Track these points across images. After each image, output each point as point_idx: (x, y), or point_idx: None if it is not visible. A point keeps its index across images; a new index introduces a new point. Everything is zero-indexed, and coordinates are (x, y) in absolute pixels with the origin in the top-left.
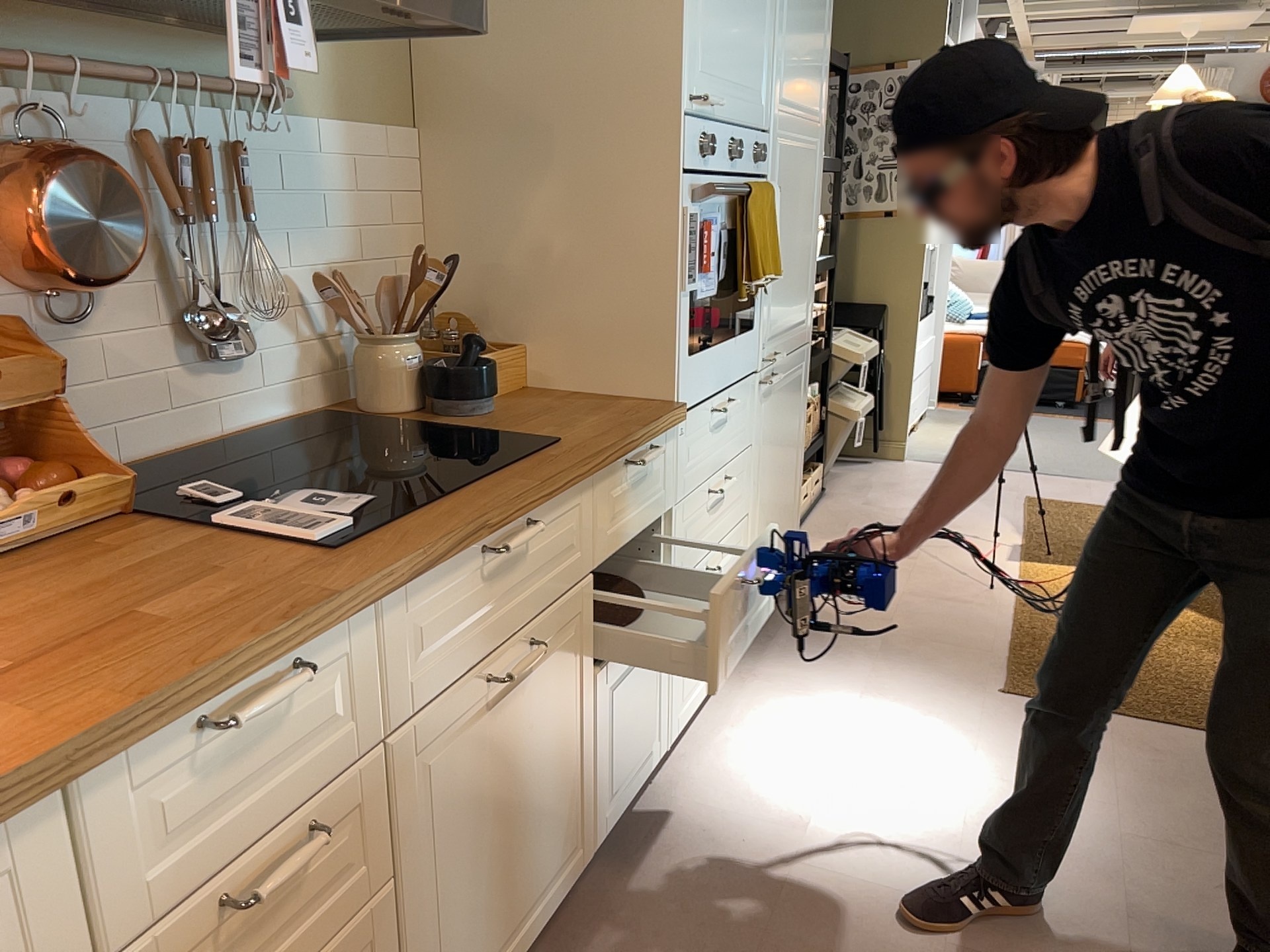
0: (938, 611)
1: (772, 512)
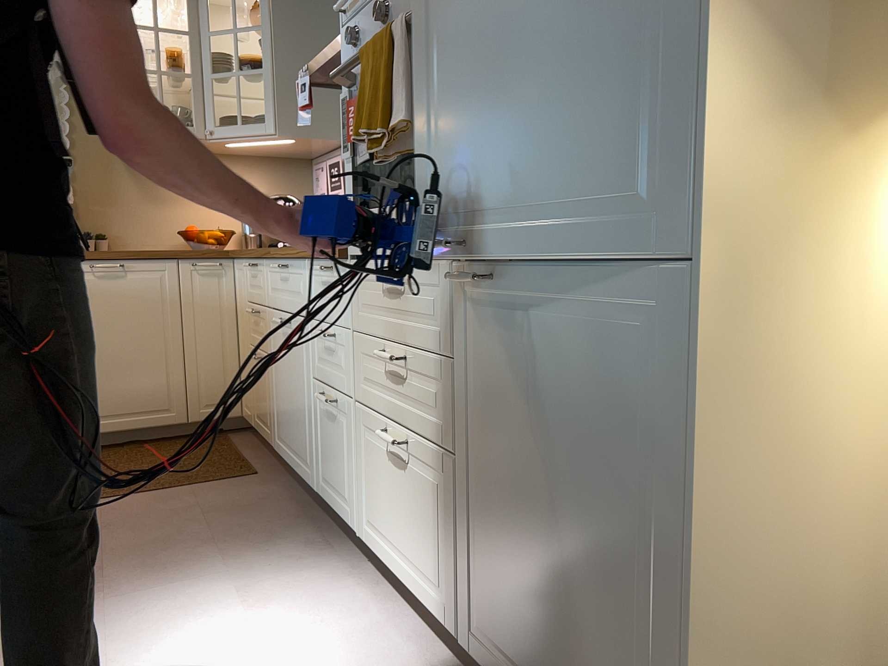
0: None
1: (531, 546)
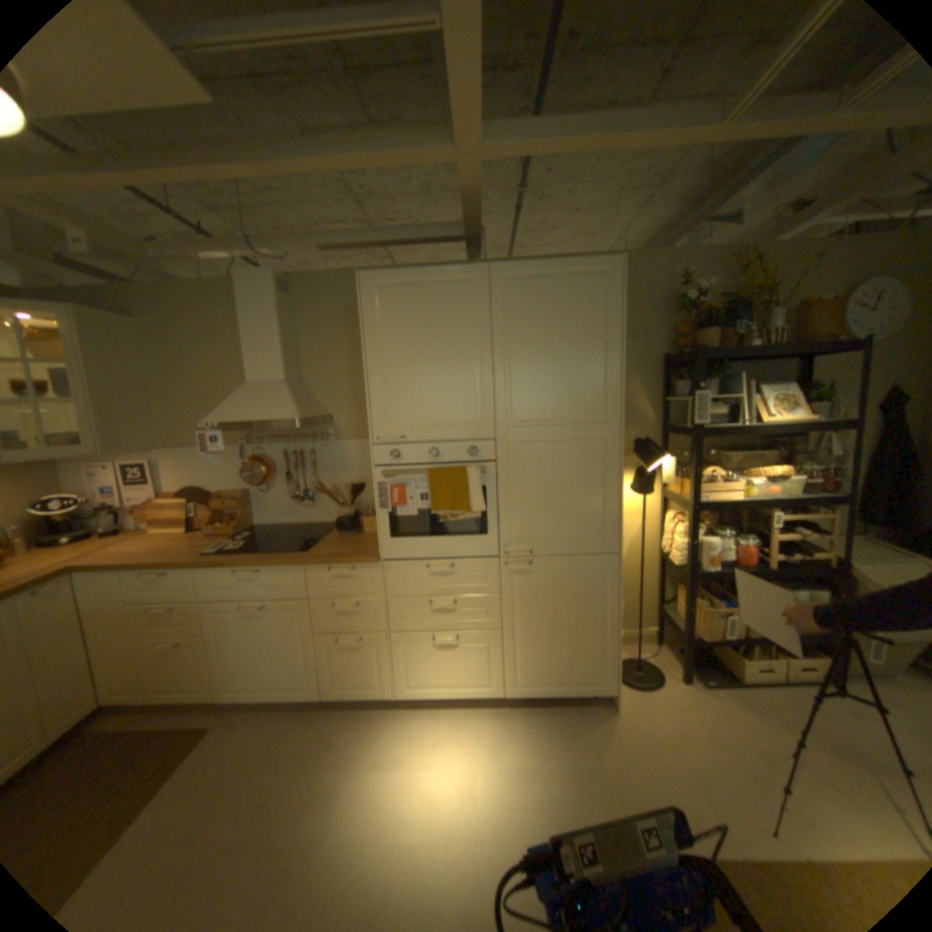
0: (681, 801)
1: (549, 642)
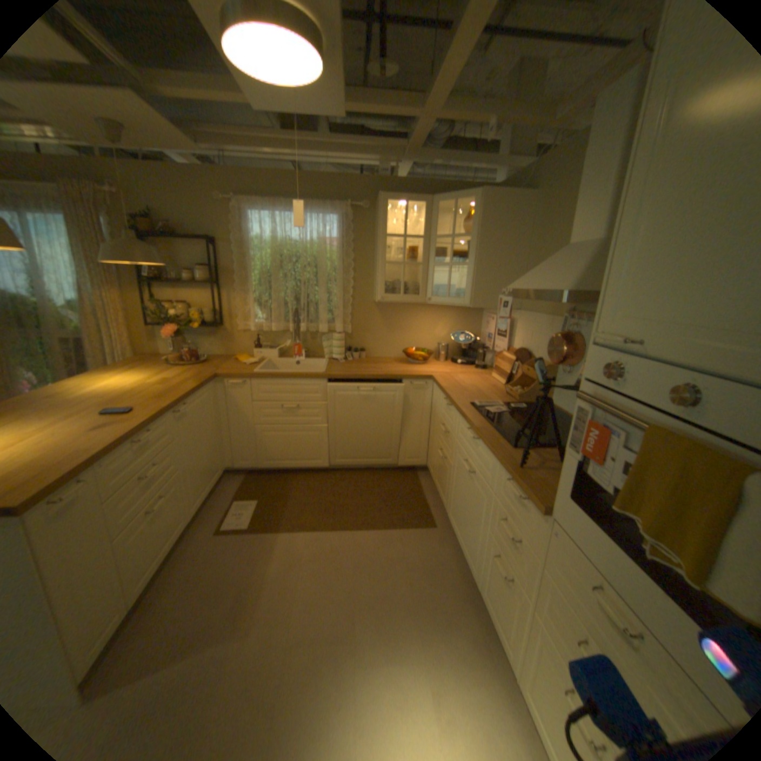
0: None
1: None
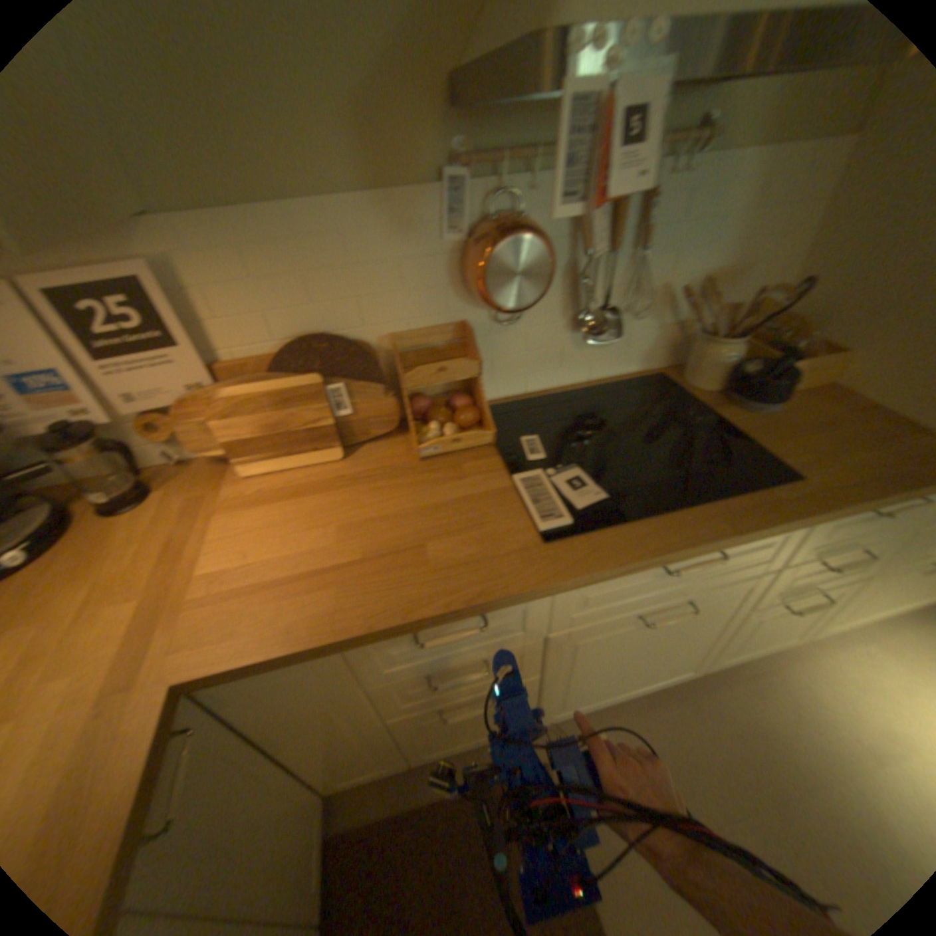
0: None
1: None
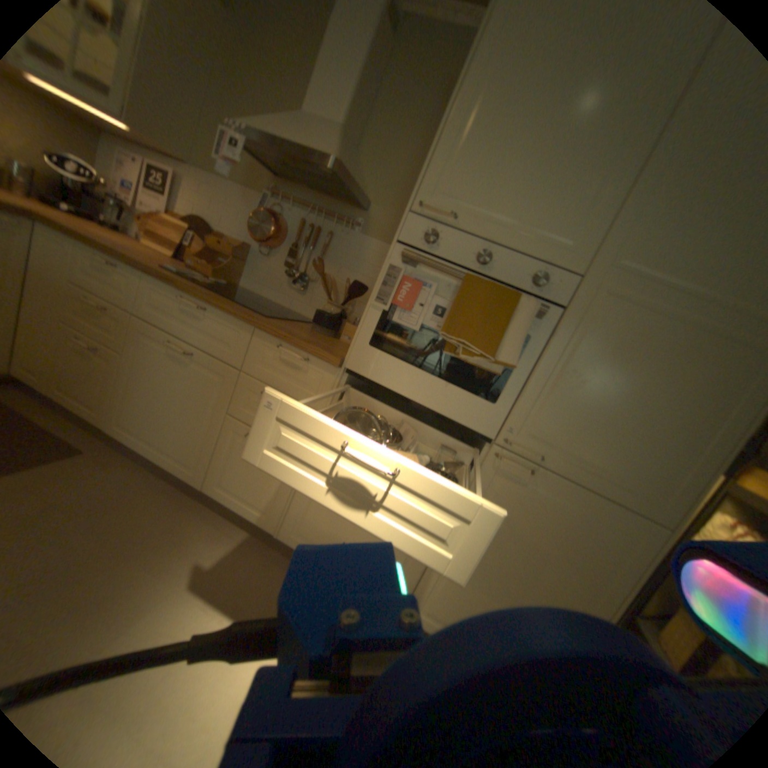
0: None
1: (497, 588)
